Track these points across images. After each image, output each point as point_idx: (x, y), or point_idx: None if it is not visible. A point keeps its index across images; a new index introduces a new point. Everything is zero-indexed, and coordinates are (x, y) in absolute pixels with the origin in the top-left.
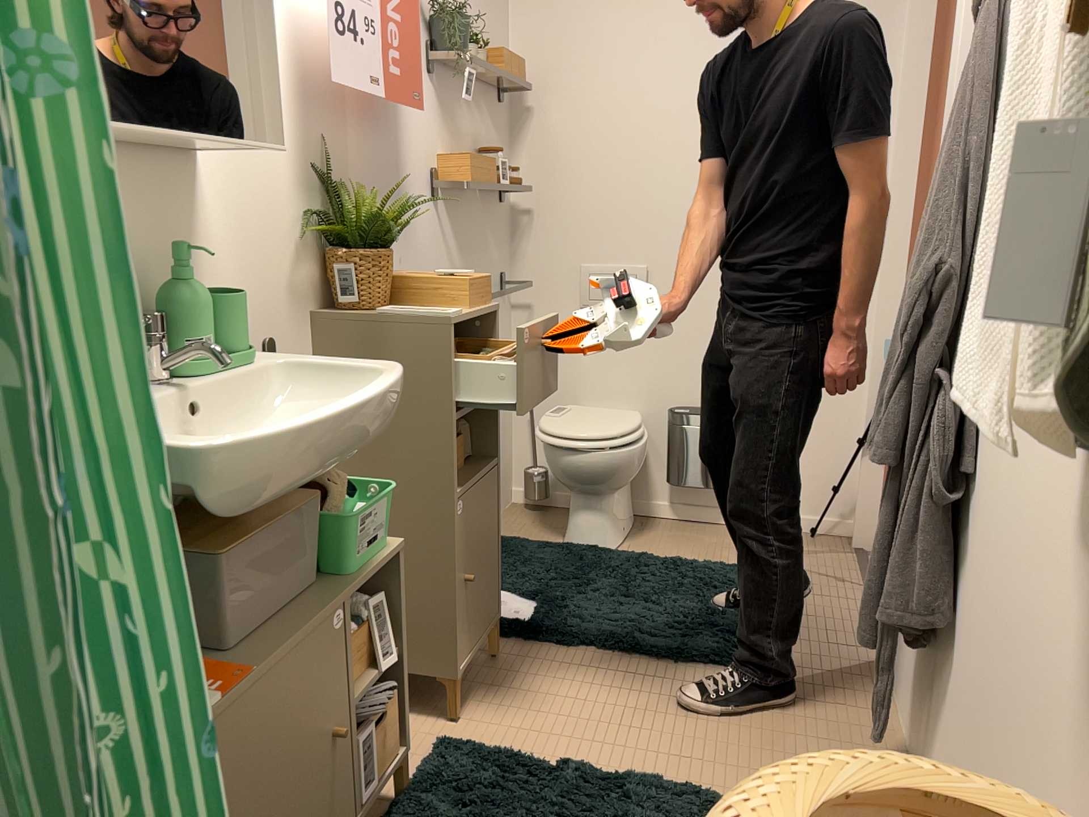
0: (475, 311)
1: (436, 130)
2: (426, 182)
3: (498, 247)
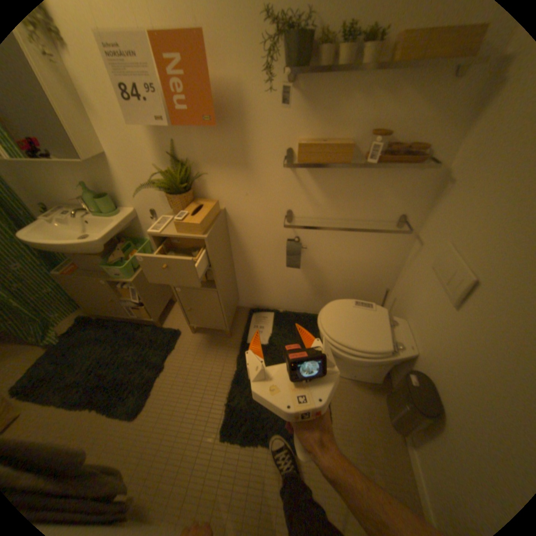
0: (176, 235)
1: (294, 117)
2: (276, 153)
3: (401, 195)
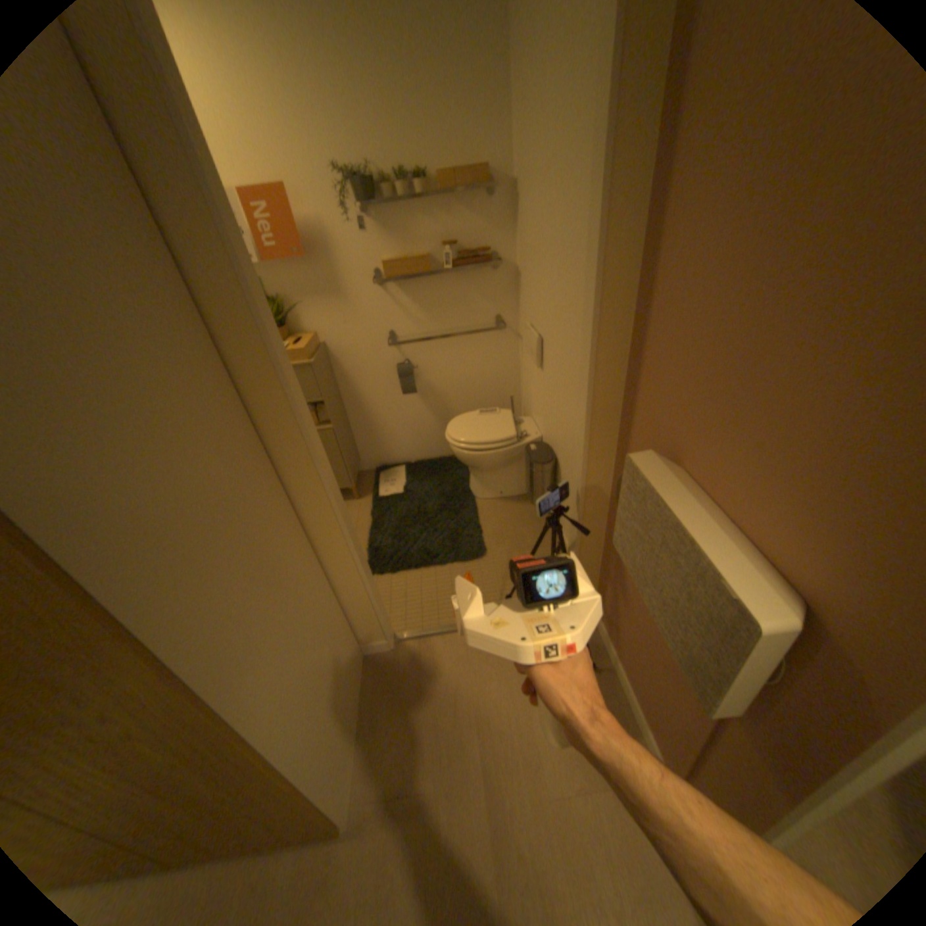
0: None
1: (374, 242)
2: (364, 276)
3: (488, 298)
